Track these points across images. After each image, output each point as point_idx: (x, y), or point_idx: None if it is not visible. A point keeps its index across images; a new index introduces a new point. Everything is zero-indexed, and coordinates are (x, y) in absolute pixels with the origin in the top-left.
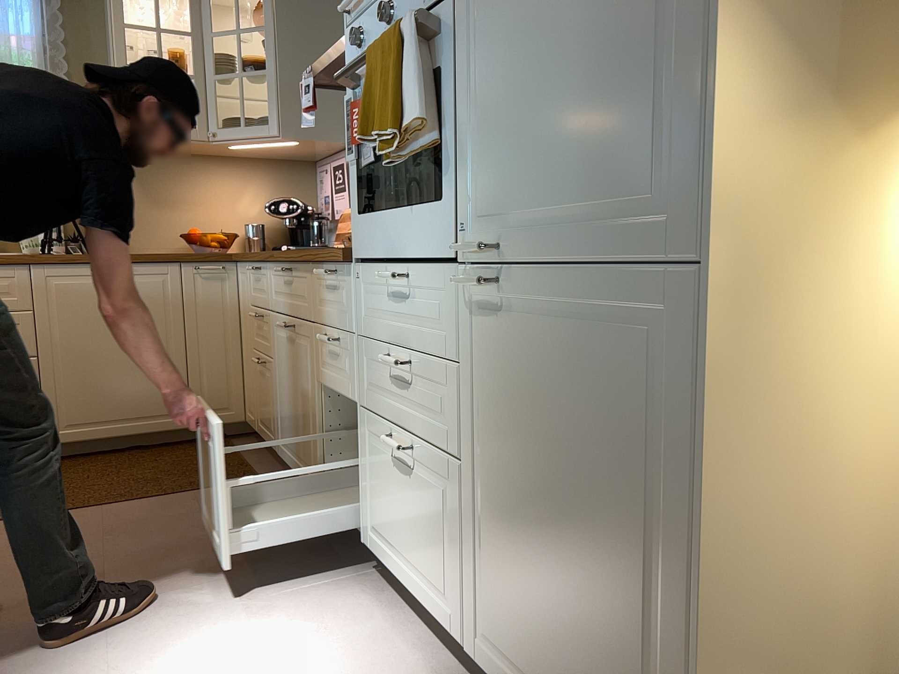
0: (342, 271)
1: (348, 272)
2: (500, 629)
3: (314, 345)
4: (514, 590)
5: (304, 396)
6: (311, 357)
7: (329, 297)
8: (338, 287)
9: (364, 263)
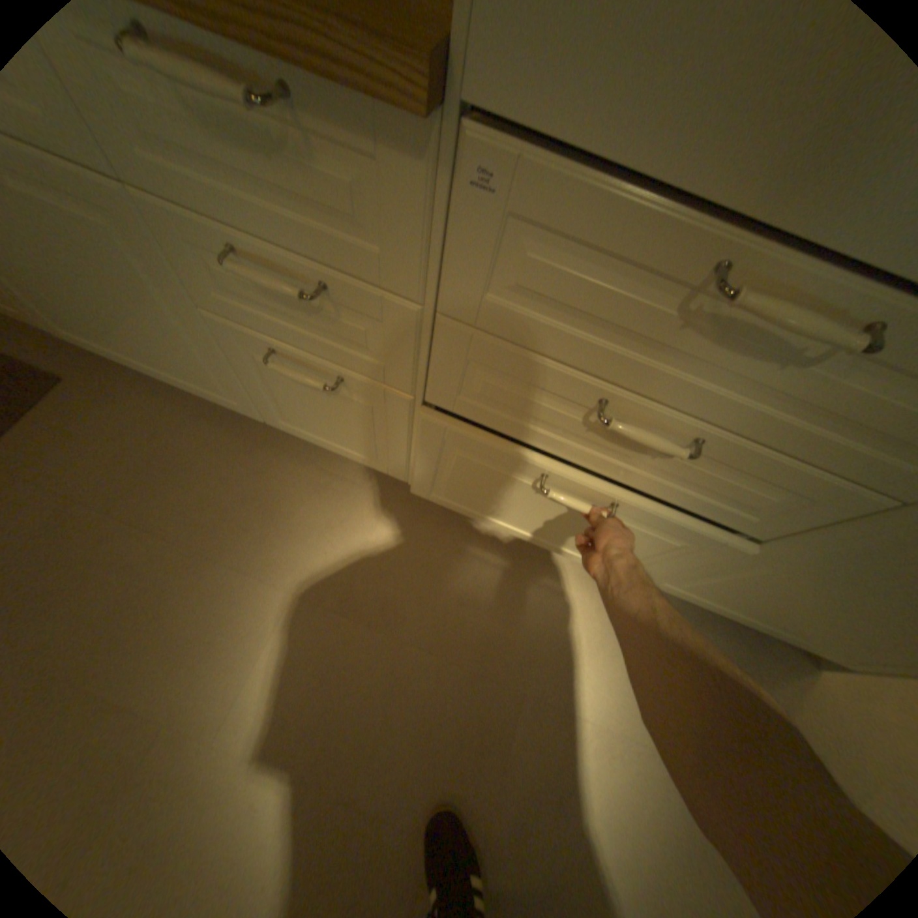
0: (336, 104)
1: (396, 129)
2: (714, 592)
3: (153, 236)
4: (775, 597)
5: (136, 305)
6: (136, 252)
7: (225, 153)
8: (292, 143)
9: (508, 123)
